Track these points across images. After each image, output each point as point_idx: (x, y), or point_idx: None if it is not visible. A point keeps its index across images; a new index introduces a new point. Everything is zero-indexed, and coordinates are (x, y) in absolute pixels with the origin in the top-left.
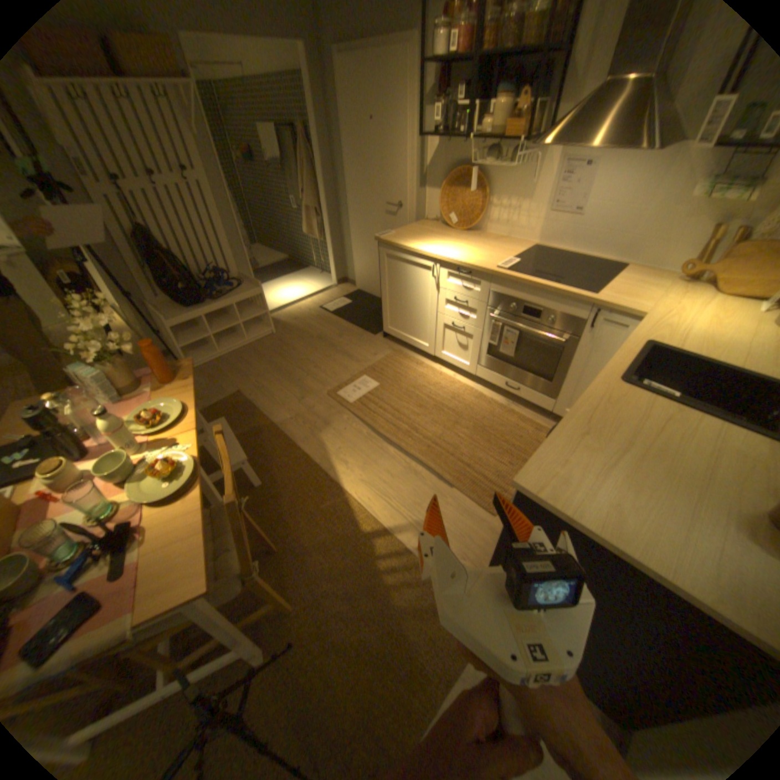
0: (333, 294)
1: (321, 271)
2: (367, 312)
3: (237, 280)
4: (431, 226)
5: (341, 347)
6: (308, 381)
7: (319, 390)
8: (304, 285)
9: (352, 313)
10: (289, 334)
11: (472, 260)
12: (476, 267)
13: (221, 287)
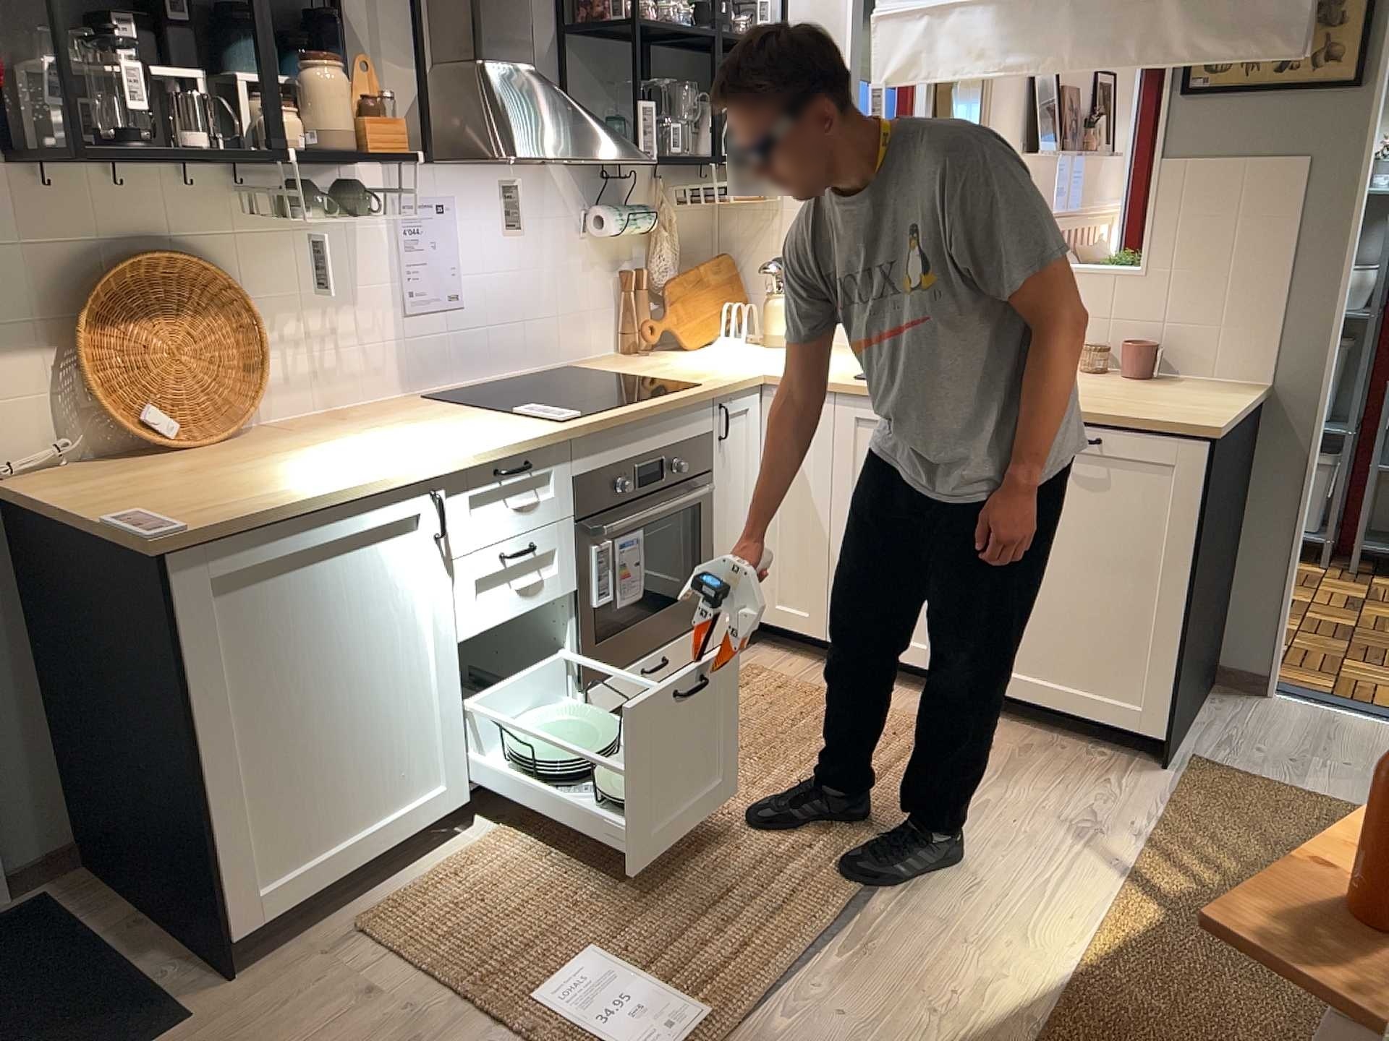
0: None
1: None
2: None
3: None
4: (106, 473)
5: None
6: None
7: None
8: None
9: None
10: None
11: (502, 436)
12: (545, 435)
13: None
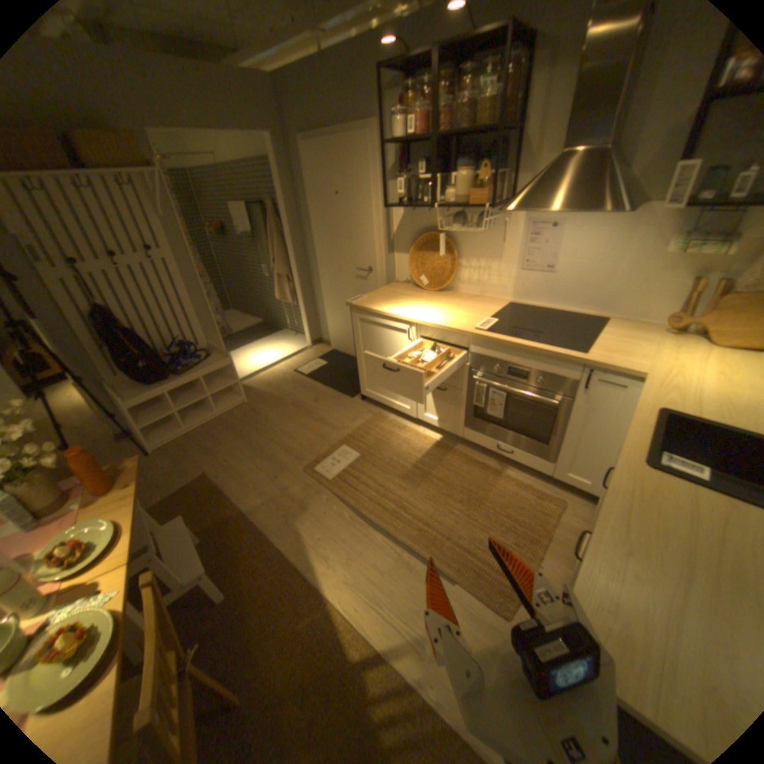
0: (309, 355)
1: (296, 332)
2: (344, 372)
3: (207, 350)
4: (404, 288)
5: (319, 412)
6: (283, 454)
7: (295, 465)
8: (279, 347)
9: (329, 374)
10: (262, 402)
11: (450, 322)
12: (455, 328)
13: (189, 359)
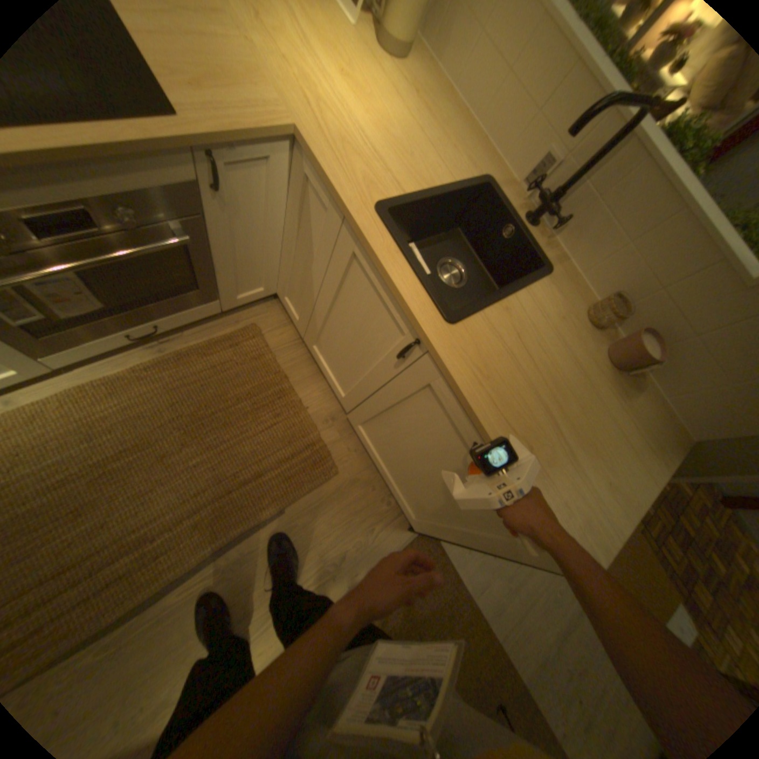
0: None
1: None
2: None
3: None
4: None
5: None
6: None
7: None
8: None
9: None
10: None
11: None
12: None
13: None
